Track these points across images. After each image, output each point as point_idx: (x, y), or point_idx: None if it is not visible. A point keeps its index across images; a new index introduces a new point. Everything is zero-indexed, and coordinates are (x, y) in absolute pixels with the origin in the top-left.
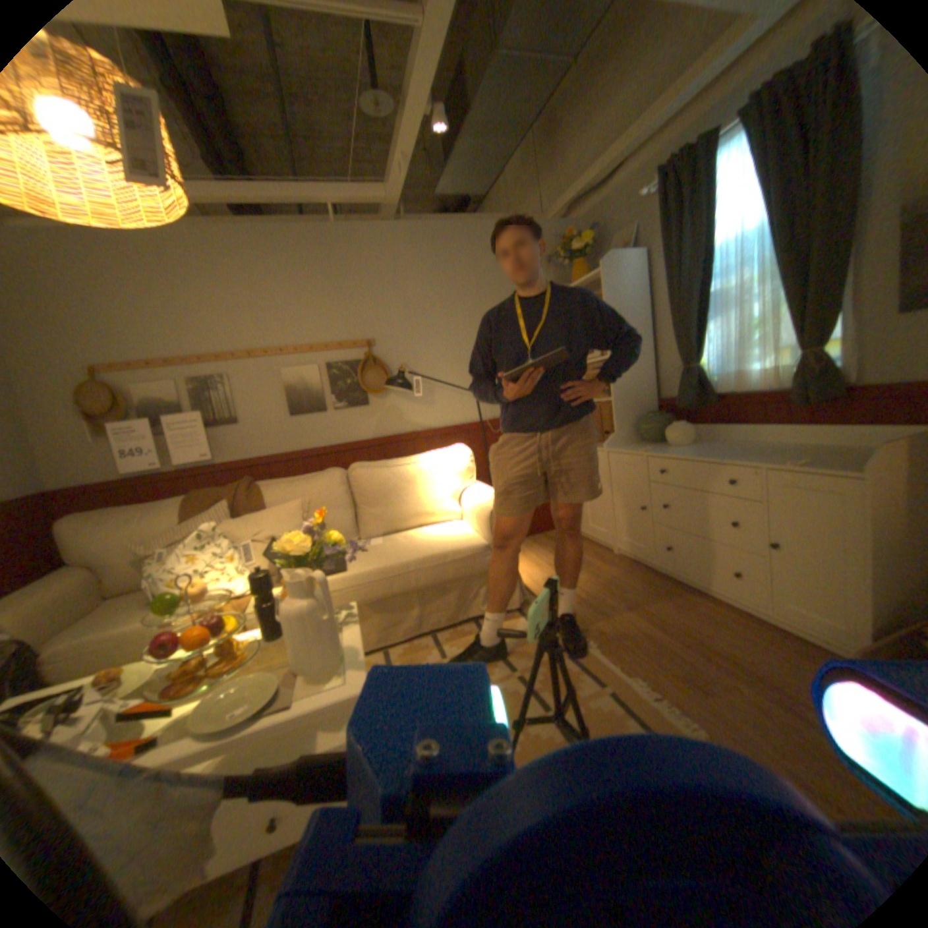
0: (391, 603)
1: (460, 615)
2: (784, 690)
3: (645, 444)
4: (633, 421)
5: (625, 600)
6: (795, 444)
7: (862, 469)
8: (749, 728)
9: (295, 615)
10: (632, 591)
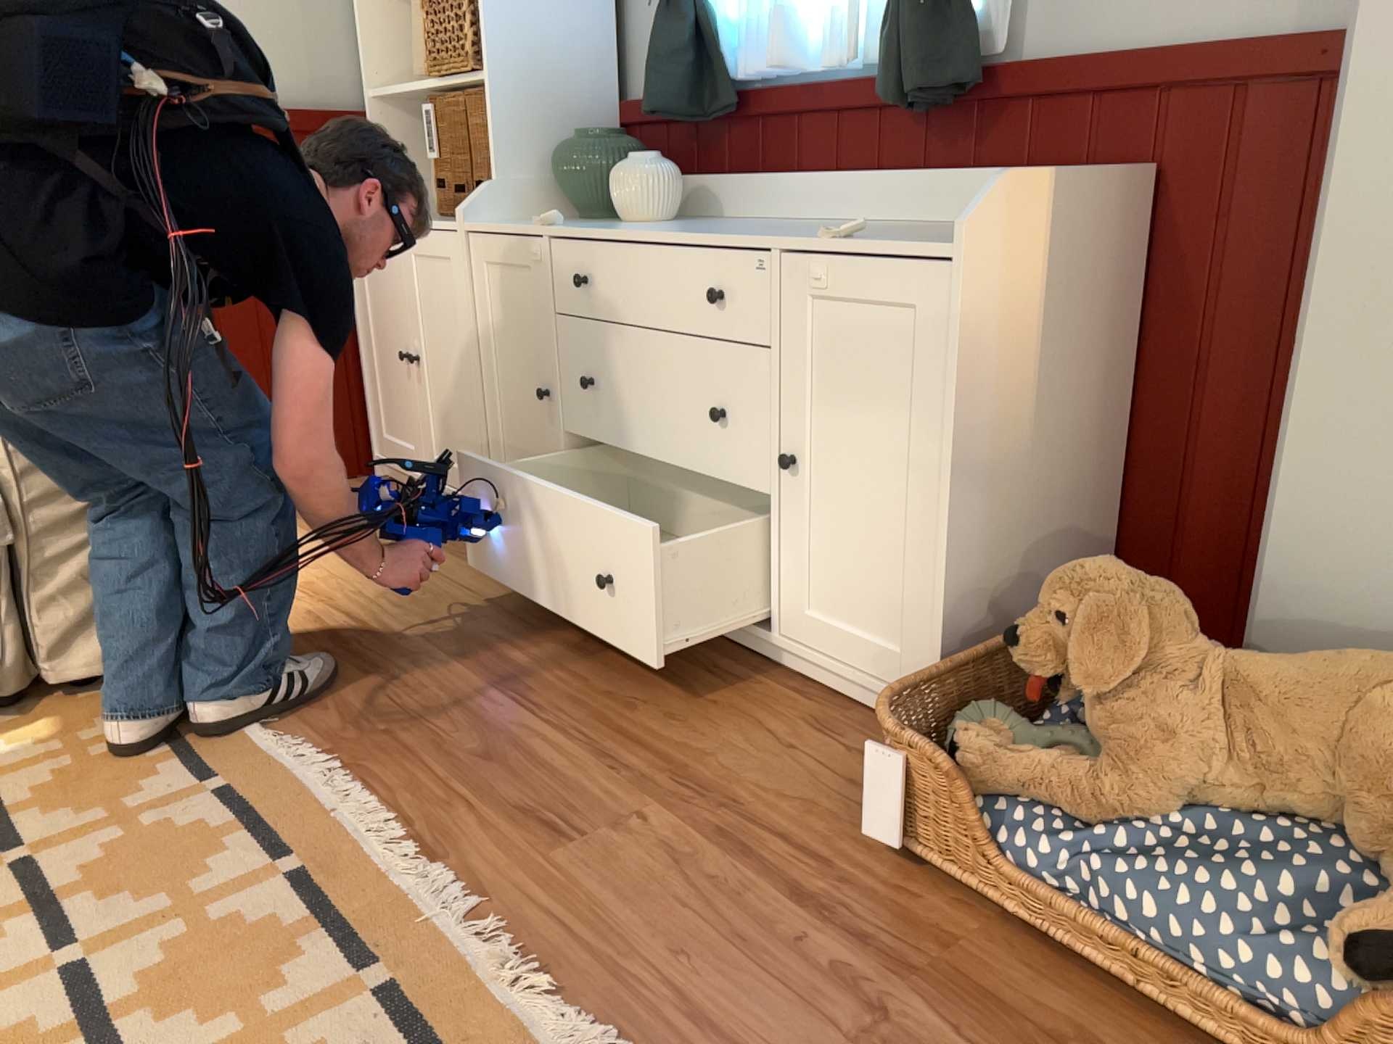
0: None
1: None
2: (744, 804)
3: (566, 222)
4: (546, 159)
5: (457, 635)
6: (877, 223)
7: (954, 242)
8: (626, 904)
9: None
10: (488, 614)
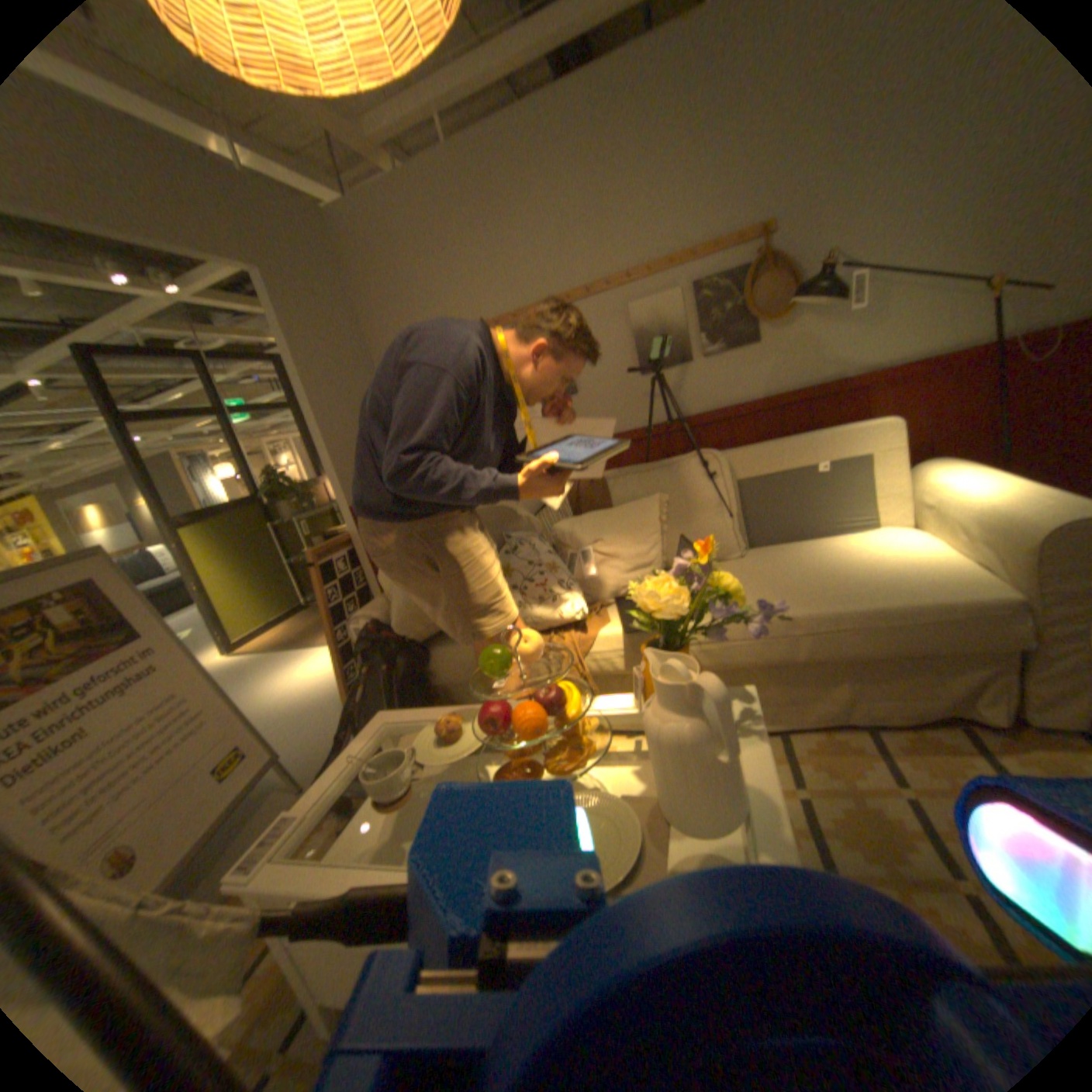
0: (801, 671)
1: (933, 712)
2: None
3: None
4: None
5: None
6: None
7: None
8: None
9: (670, 743)
10: None
